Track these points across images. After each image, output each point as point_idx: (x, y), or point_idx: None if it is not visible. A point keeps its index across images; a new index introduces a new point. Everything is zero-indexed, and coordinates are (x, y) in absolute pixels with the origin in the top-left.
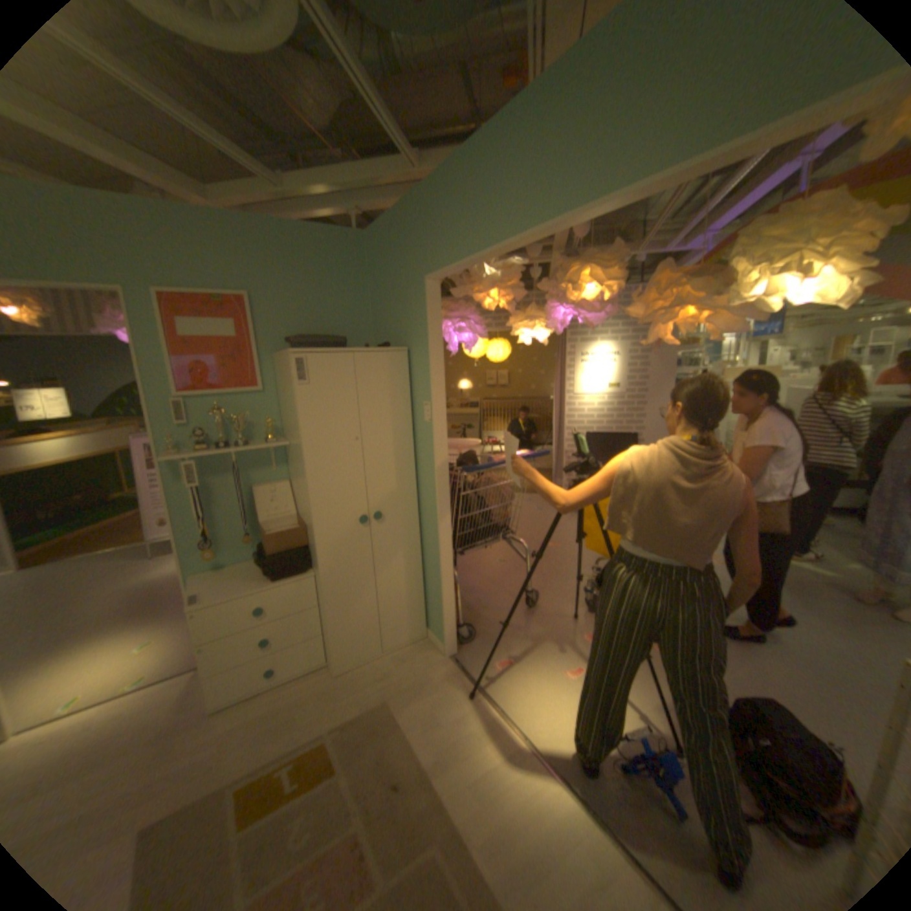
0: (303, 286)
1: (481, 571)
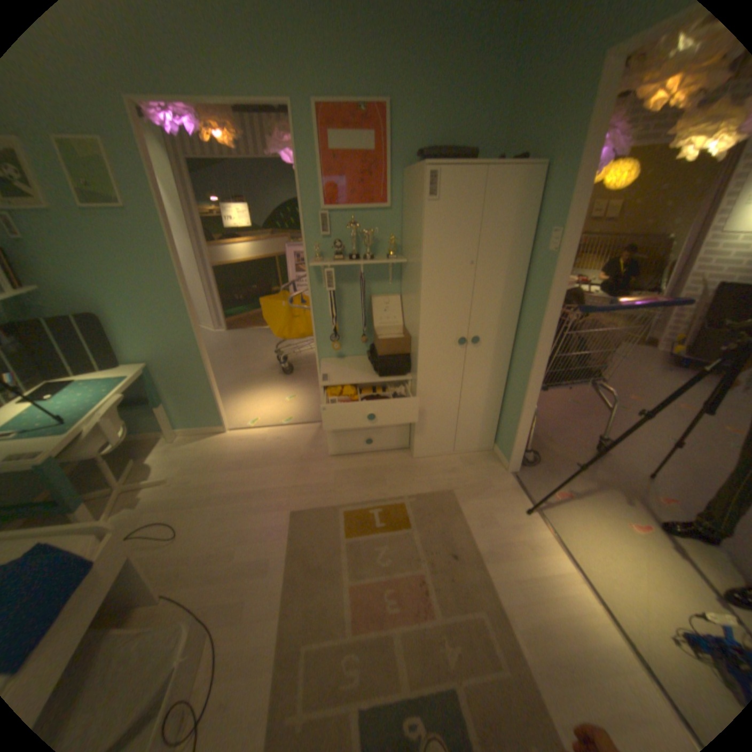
0: (441, 88)
1: (550, 406)
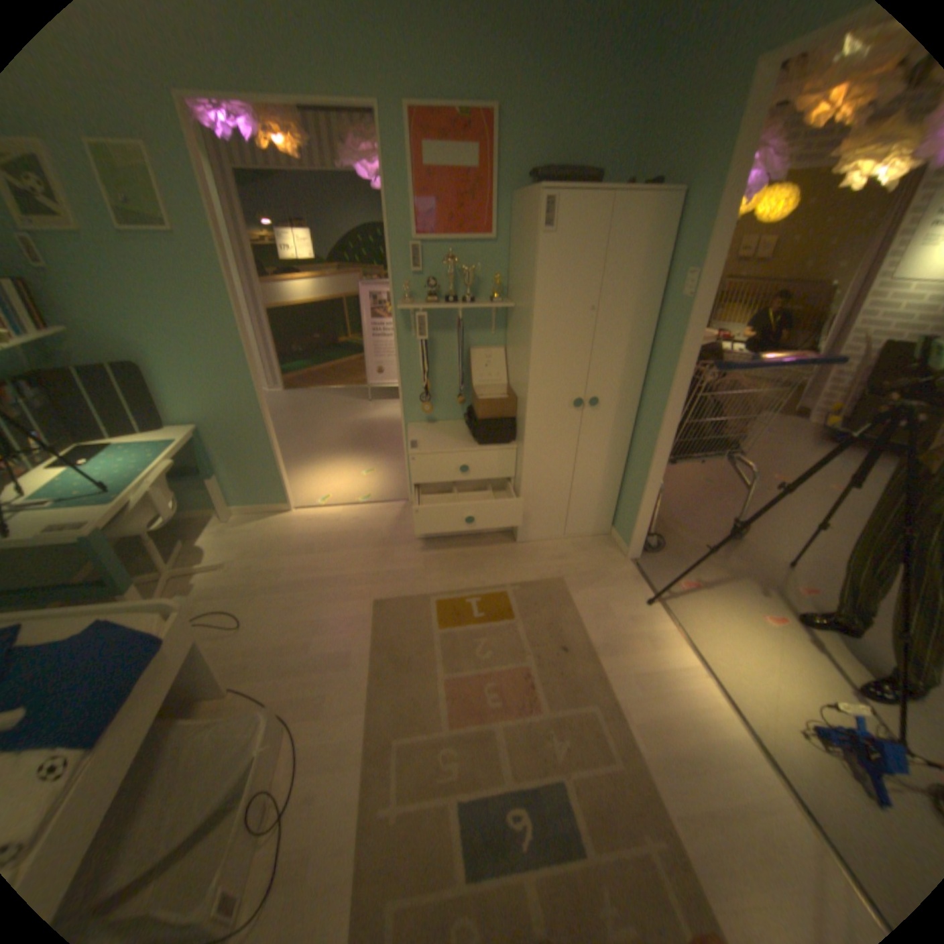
0: (561, 92)
1: (679, 485)
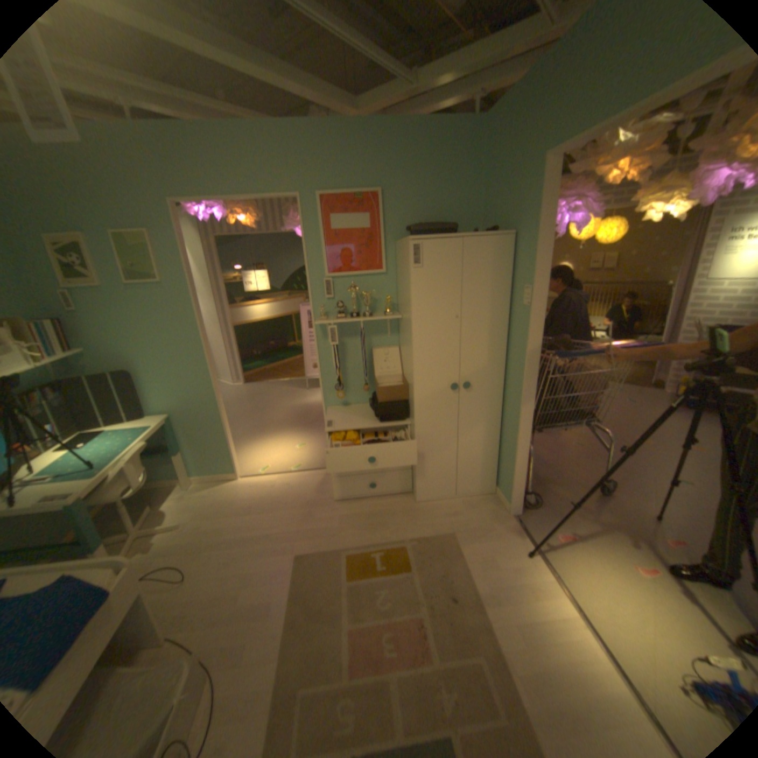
0: (424, 177)
1: (555, 449)
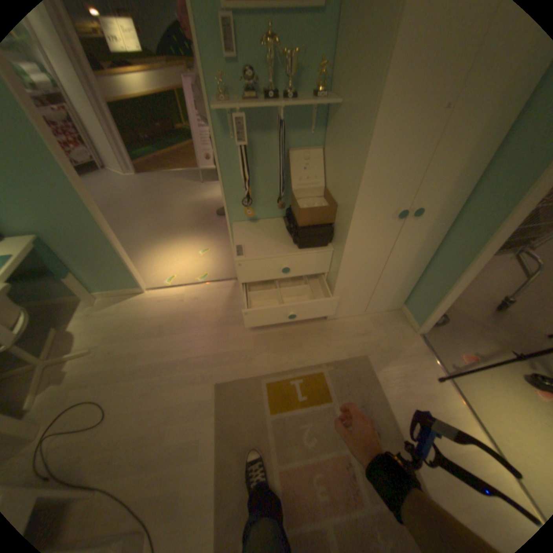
0: None
1: None
